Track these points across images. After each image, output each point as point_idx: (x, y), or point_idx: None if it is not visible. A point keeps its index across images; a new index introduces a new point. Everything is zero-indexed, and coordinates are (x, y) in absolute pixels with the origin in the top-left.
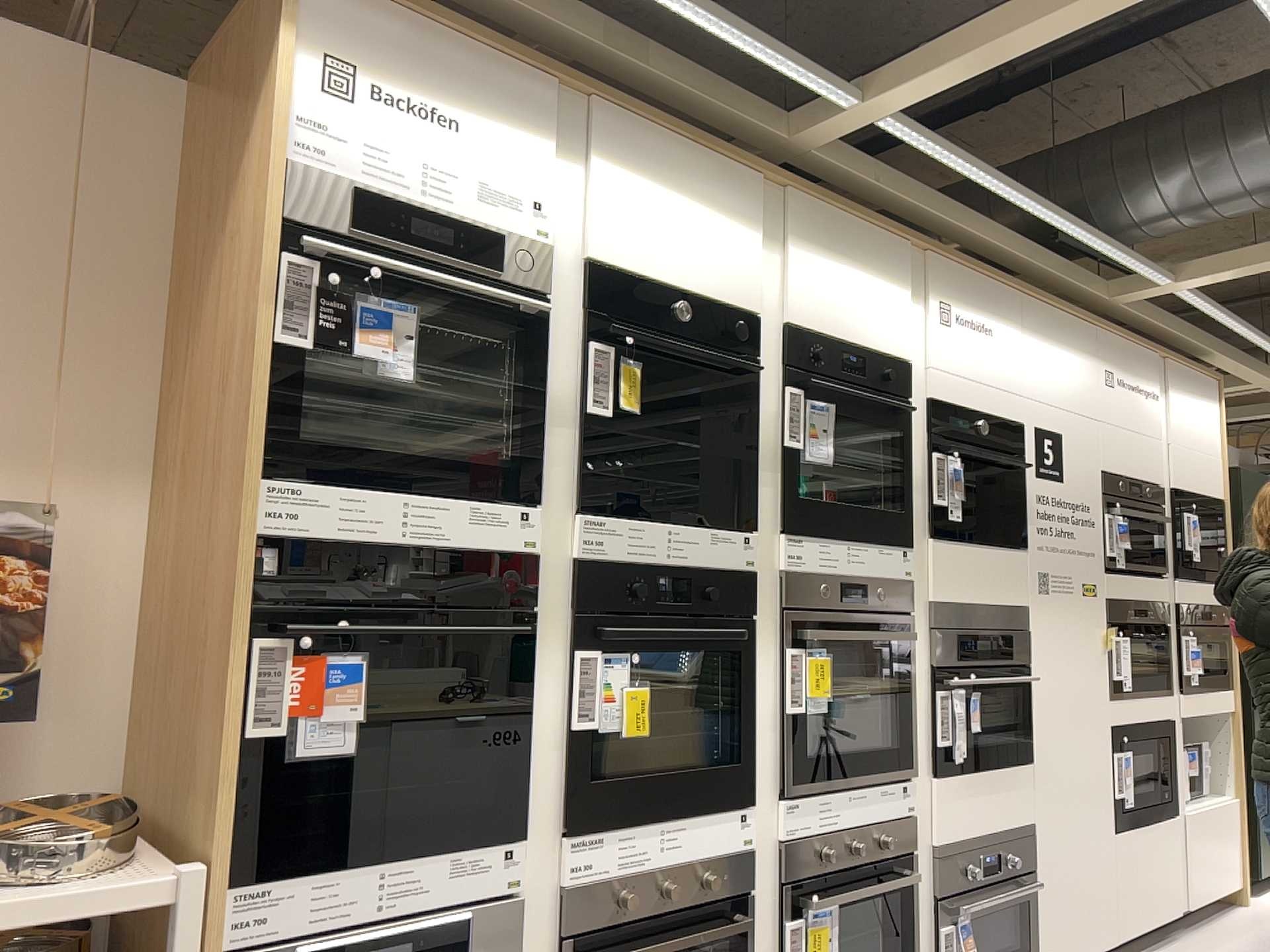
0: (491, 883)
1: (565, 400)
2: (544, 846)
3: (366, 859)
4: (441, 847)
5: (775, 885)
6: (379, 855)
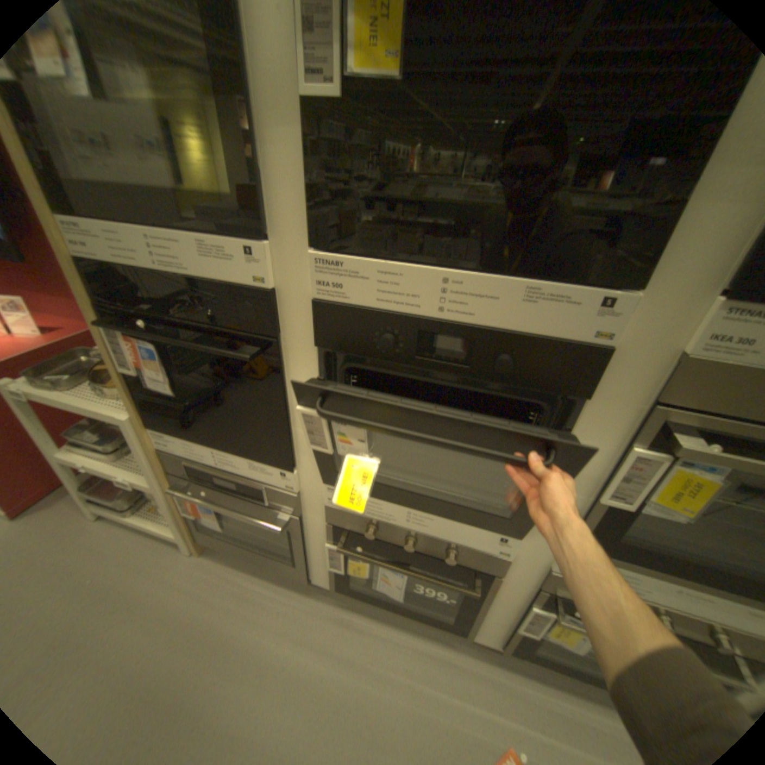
0: (272, 486)
1: (278, 74)
2: (312, 484)
3: (197, 446)
4: (237, 458)
5: (538, 595)
6: (204, 448)
